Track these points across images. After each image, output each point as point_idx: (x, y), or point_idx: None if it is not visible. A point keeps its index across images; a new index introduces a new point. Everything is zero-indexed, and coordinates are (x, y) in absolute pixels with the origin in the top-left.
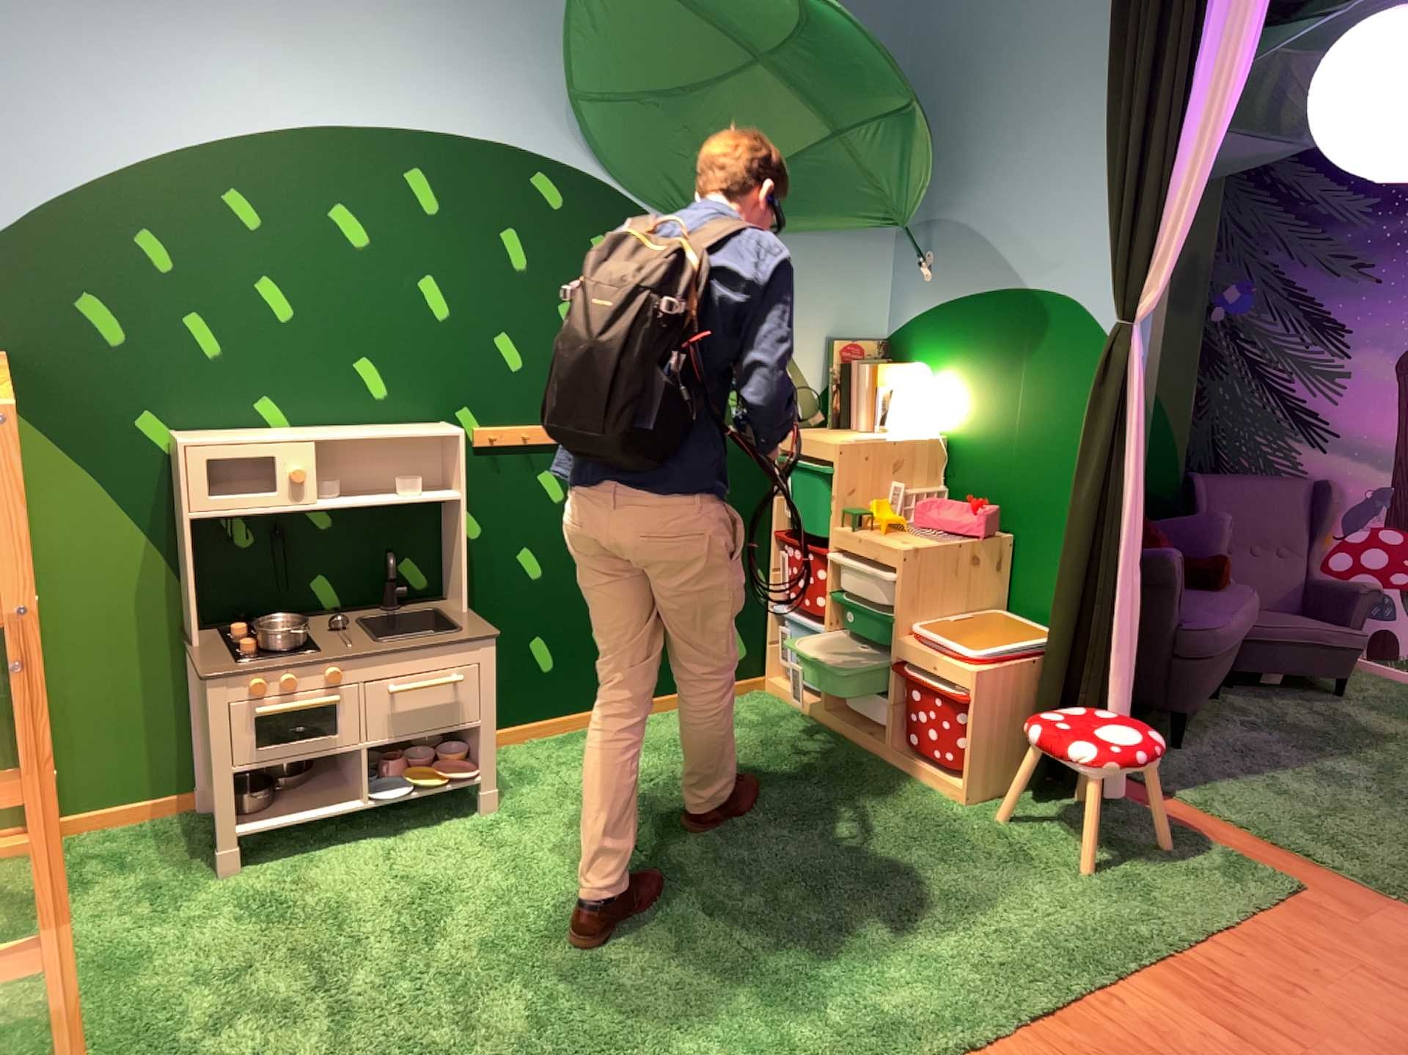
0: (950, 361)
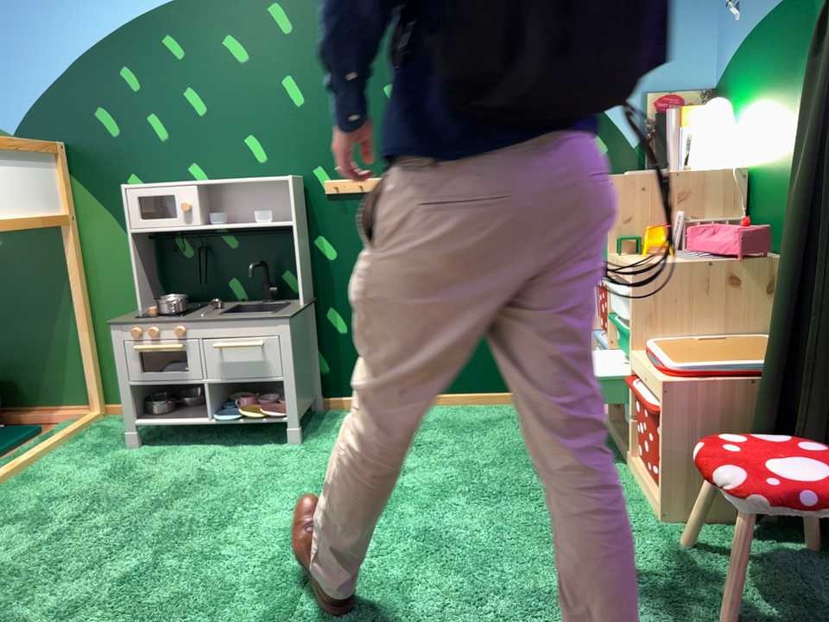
0: (755, 86)
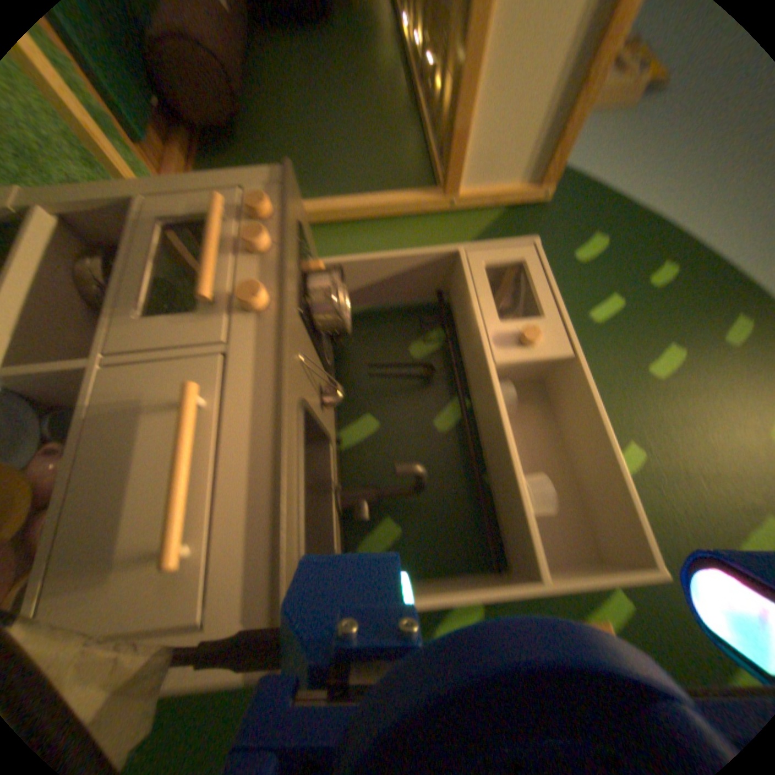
0: None
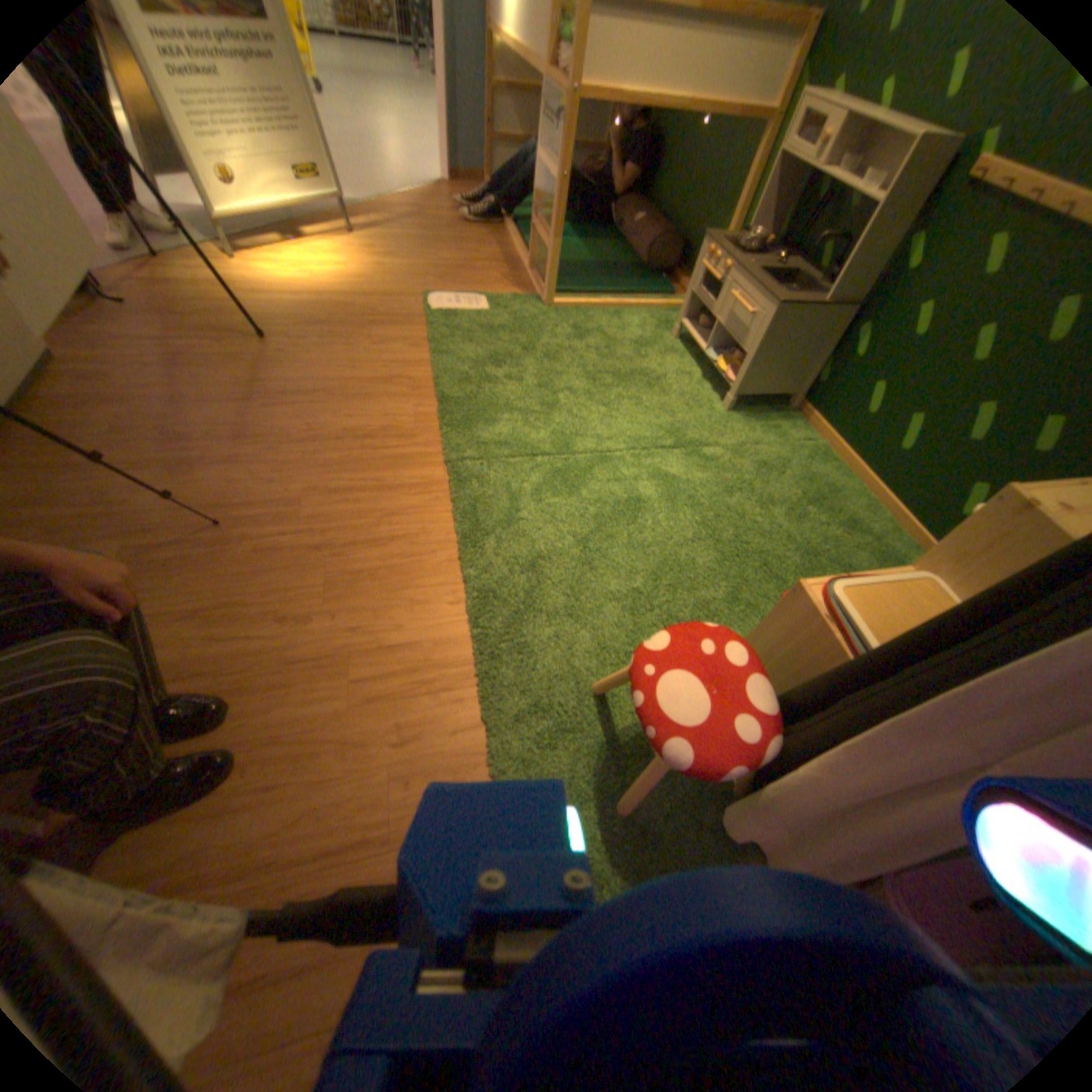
0: None
